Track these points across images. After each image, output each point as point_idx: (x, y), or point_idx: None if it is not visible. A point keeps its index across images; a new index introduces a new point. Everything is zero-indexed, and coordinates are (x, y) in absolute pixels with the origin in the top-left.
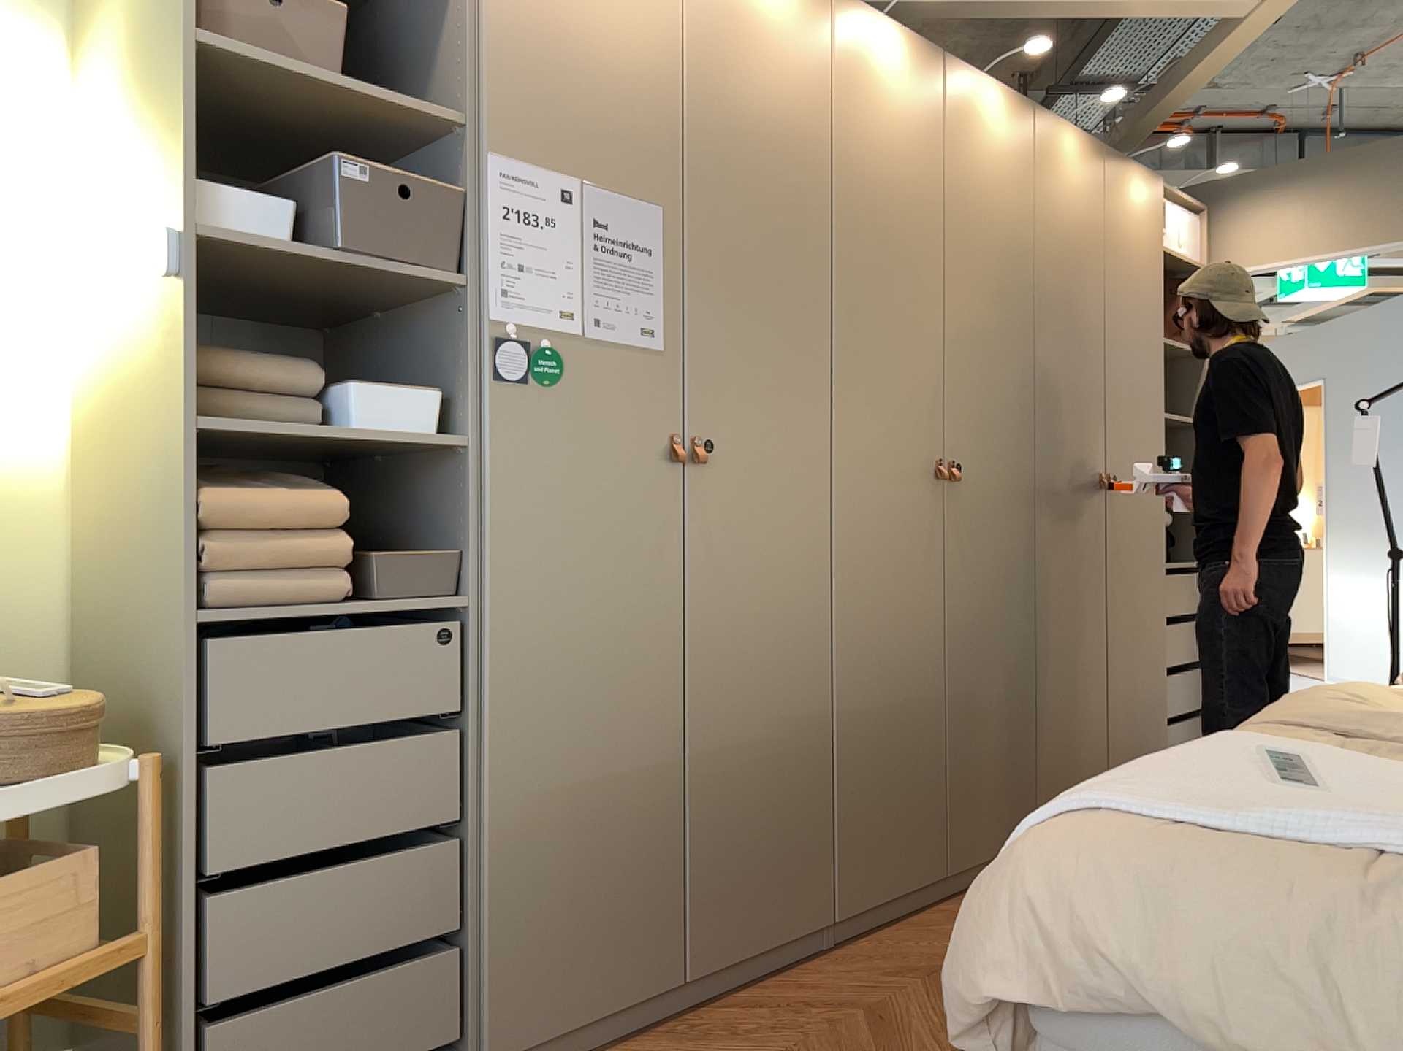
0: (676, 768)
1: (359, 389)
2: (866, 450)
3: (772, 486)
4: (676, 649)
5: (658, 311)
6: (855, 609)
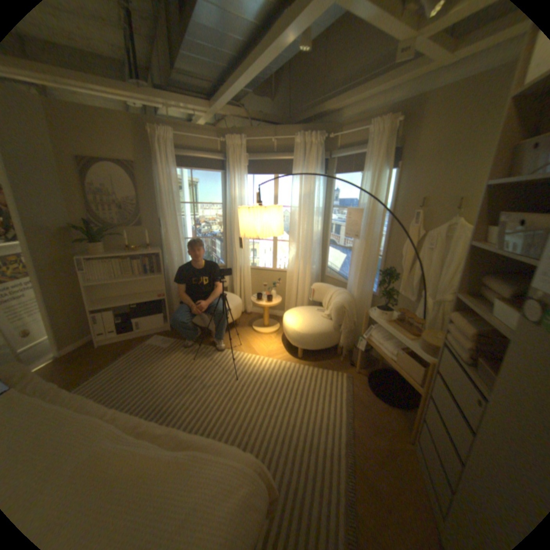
0: None
1: (497, 301)
2: None
3: None
4: None
5: None
6: None
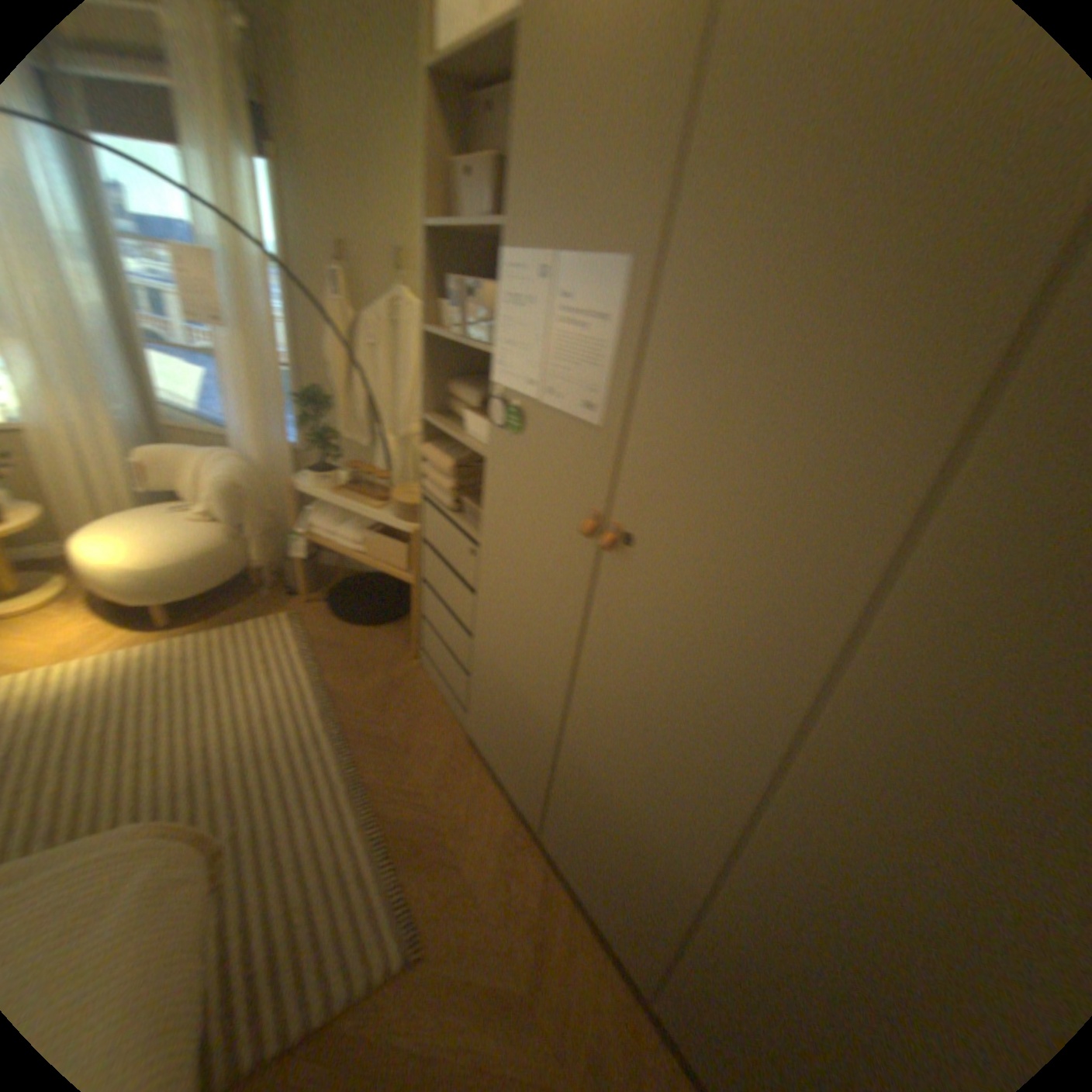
0: (551, 735)
1: (464, 414)
2: (938, 723)
3: (692, 627)
4: (564, 669)
5: (599, 389)
6: (783, 866)
